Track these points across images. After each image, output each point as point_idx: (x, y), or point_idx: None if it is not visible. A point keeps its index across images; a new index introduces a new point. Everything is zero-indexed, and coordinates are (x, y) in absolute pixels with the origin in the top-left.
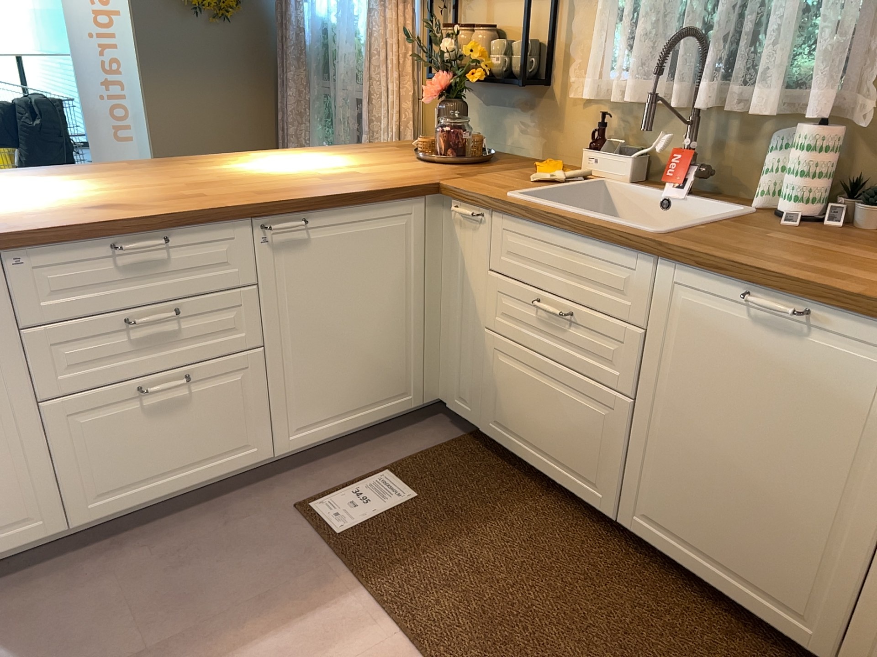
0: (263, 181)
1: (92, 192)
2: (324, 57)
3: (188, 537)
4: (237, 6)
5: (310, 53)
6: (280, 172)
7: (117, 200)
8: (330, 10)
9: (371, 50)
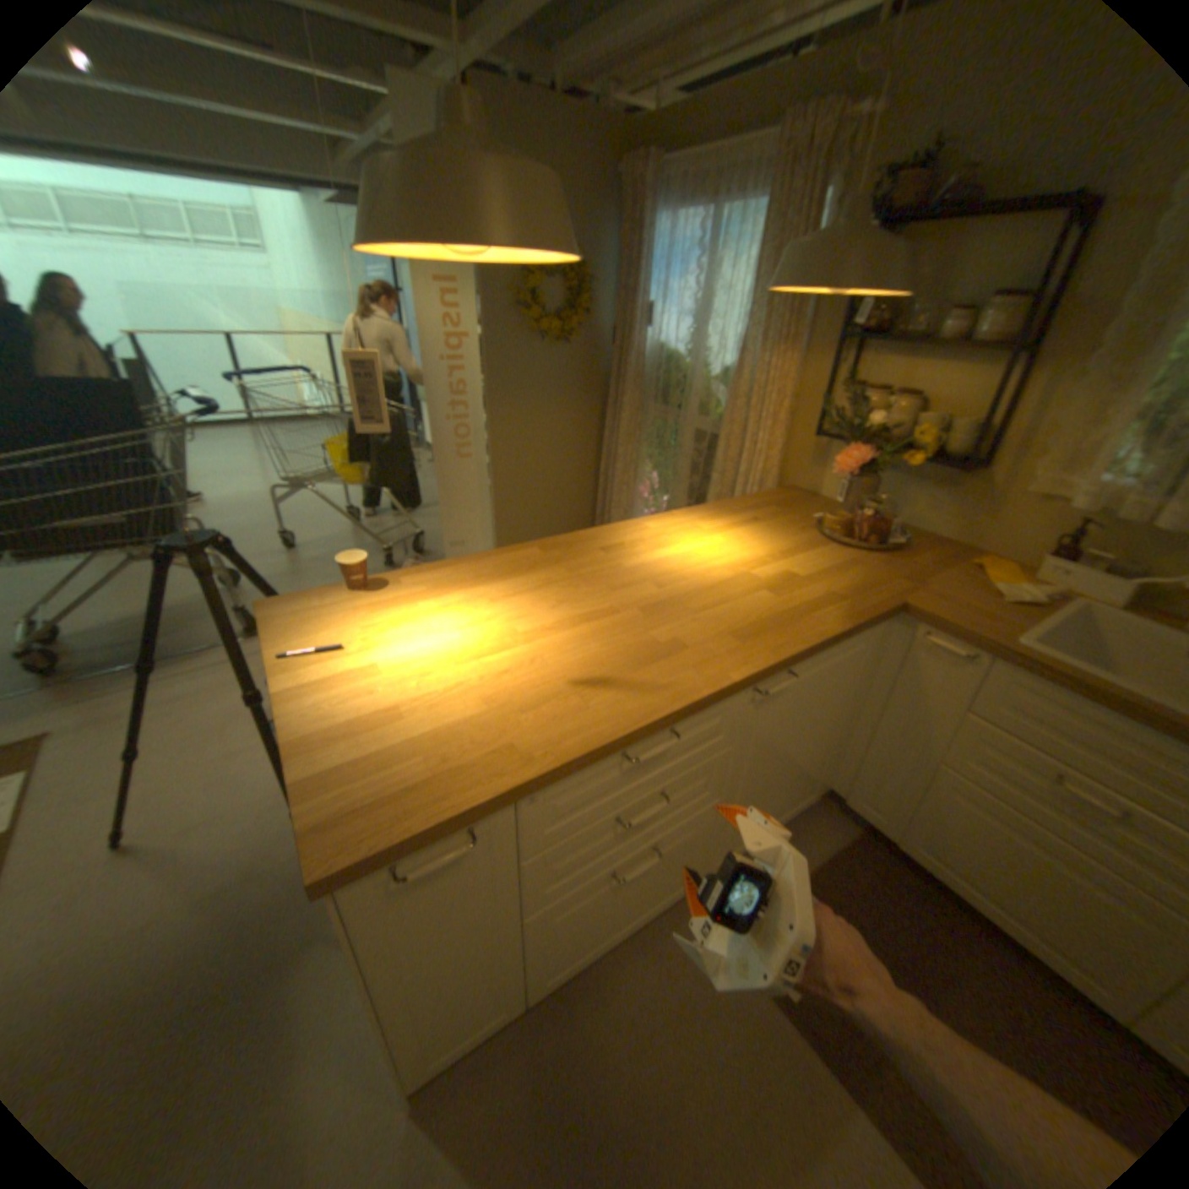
0: (713, 600)
1: (548, 633)
2: (660, 382)
3: (636, 998)
4: (576, 327)
5: (643, 376)
6: (711, 572)
7: (592, 659)
8: (677, 336)
9: (736, 390)
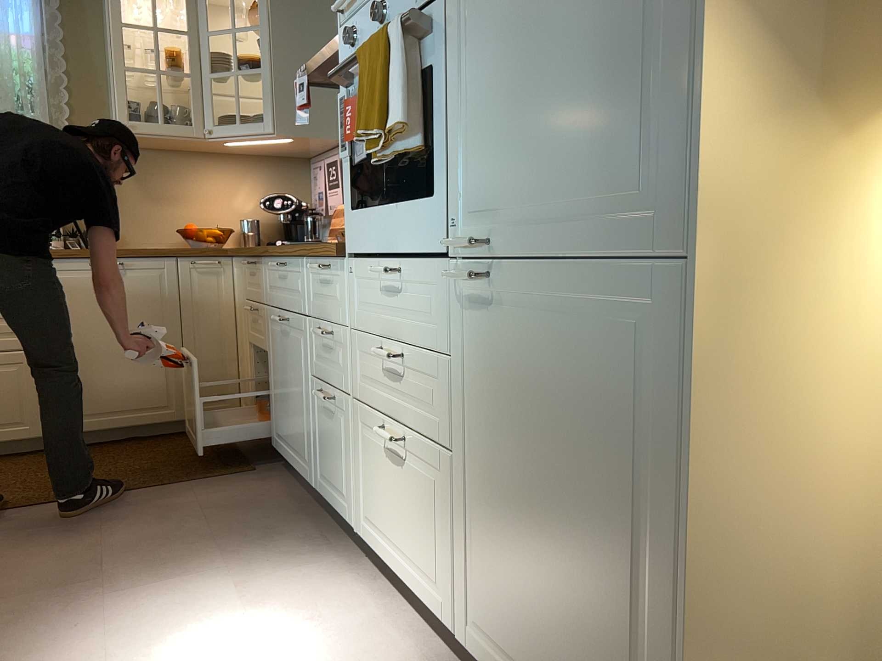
0: None
1: None
2: None
3: None
4: None
5: None
6: None
7: None
8: None
9: None
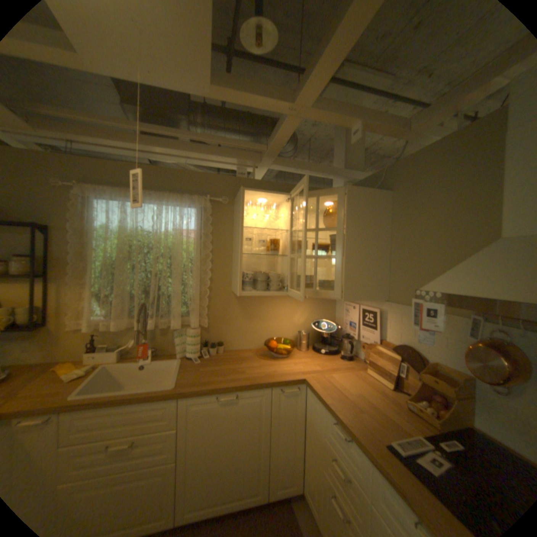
0: None
1: None
2: None
3: None
4: None
5: None
6: None
7: None
8: None
9: None
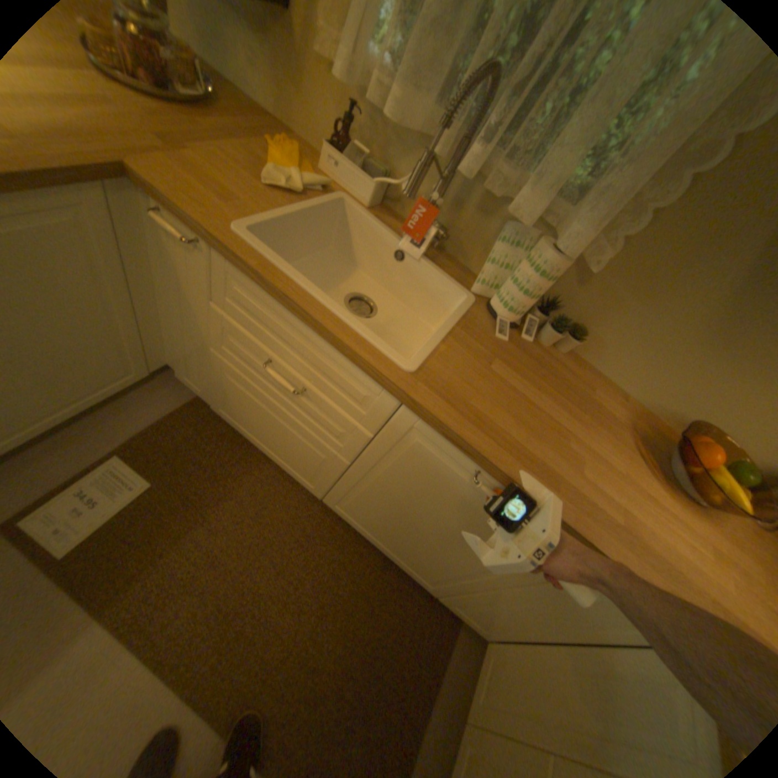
0: None
1: None
2: None
3: None
4: None
5: None
6: None
7: None
8: None
9: None
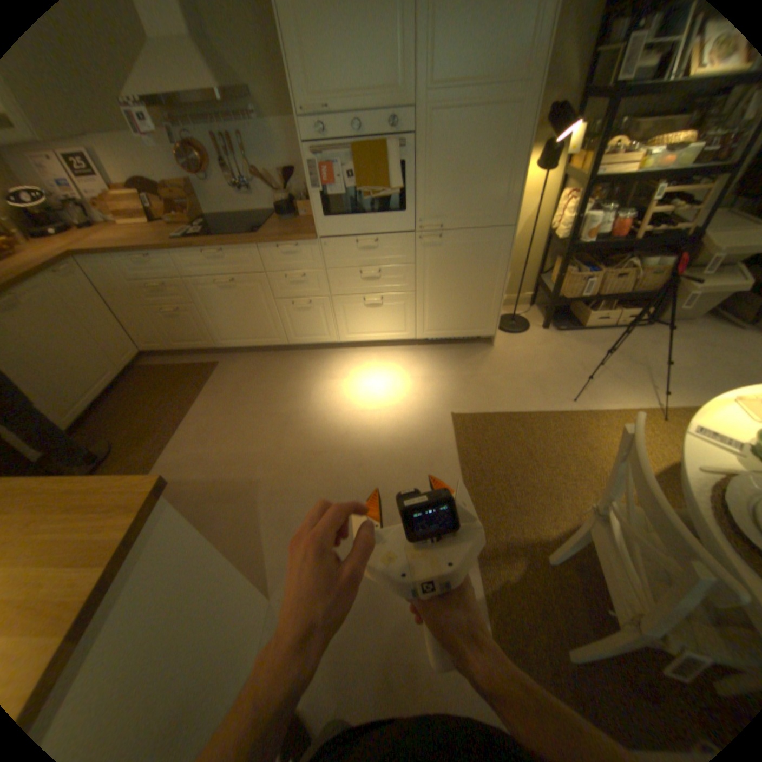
0: None
1: None
2: None
3: None
4: None
5: None
6: None
7: None
8: None
9: None
